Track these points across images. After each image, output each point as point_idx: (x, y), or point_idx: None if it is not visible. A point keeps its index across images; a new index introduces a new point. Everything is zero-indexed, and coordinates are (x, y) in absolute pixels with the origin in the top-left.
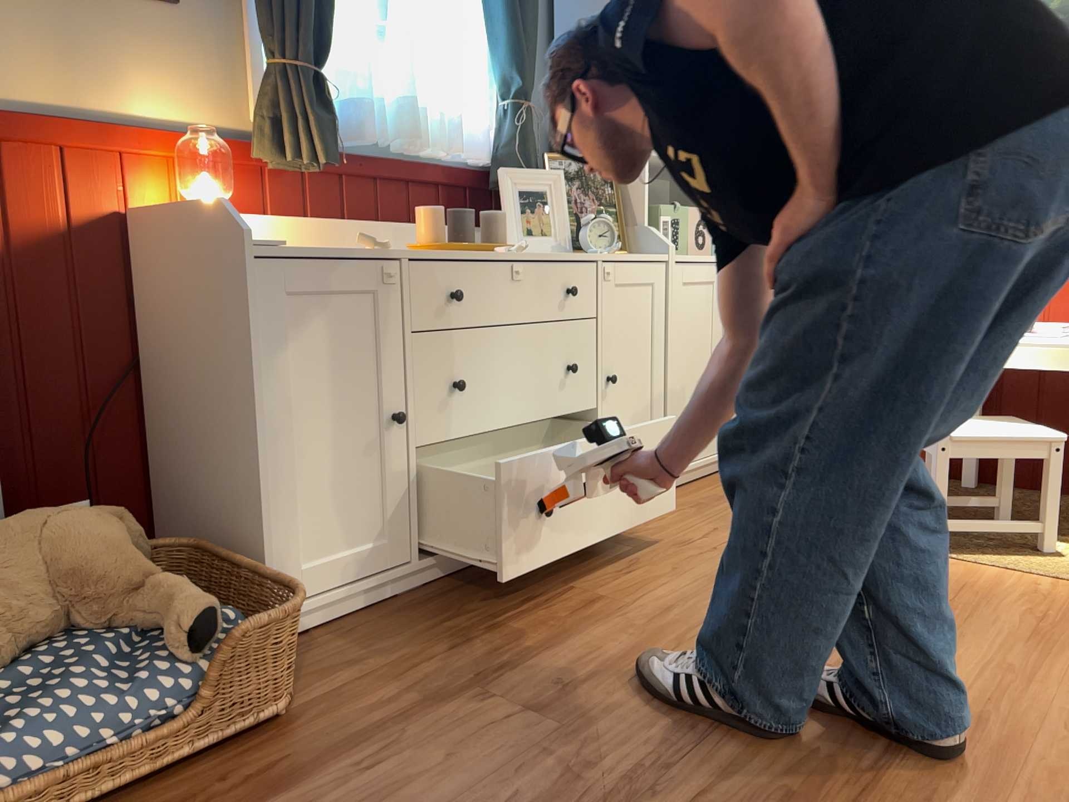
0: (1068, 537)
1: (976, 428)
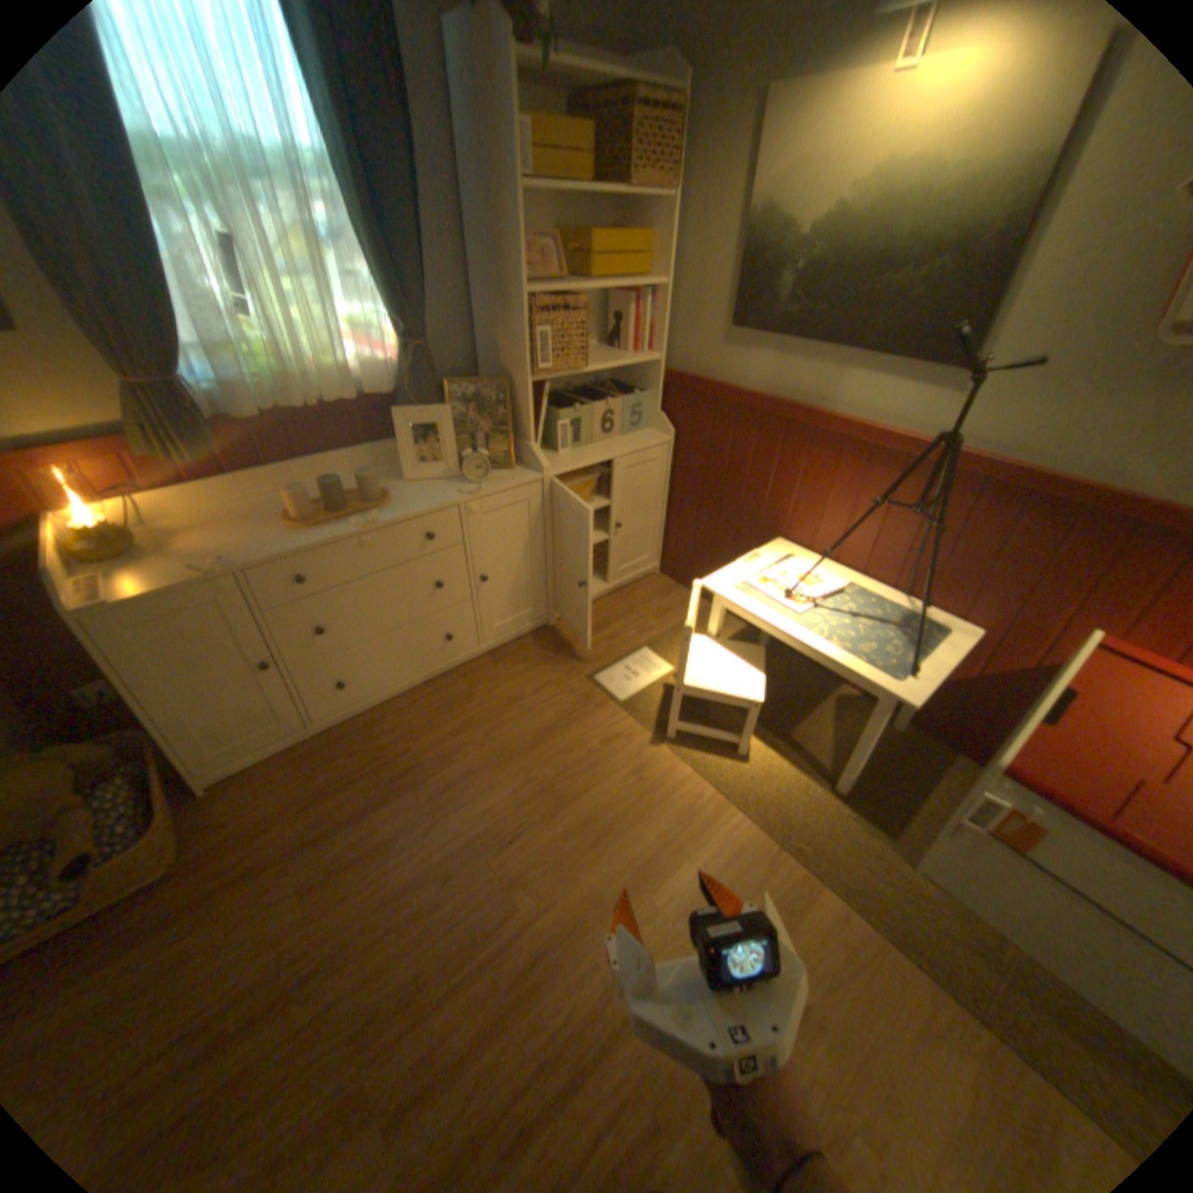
0: (772, 737)
1: (715, 670)
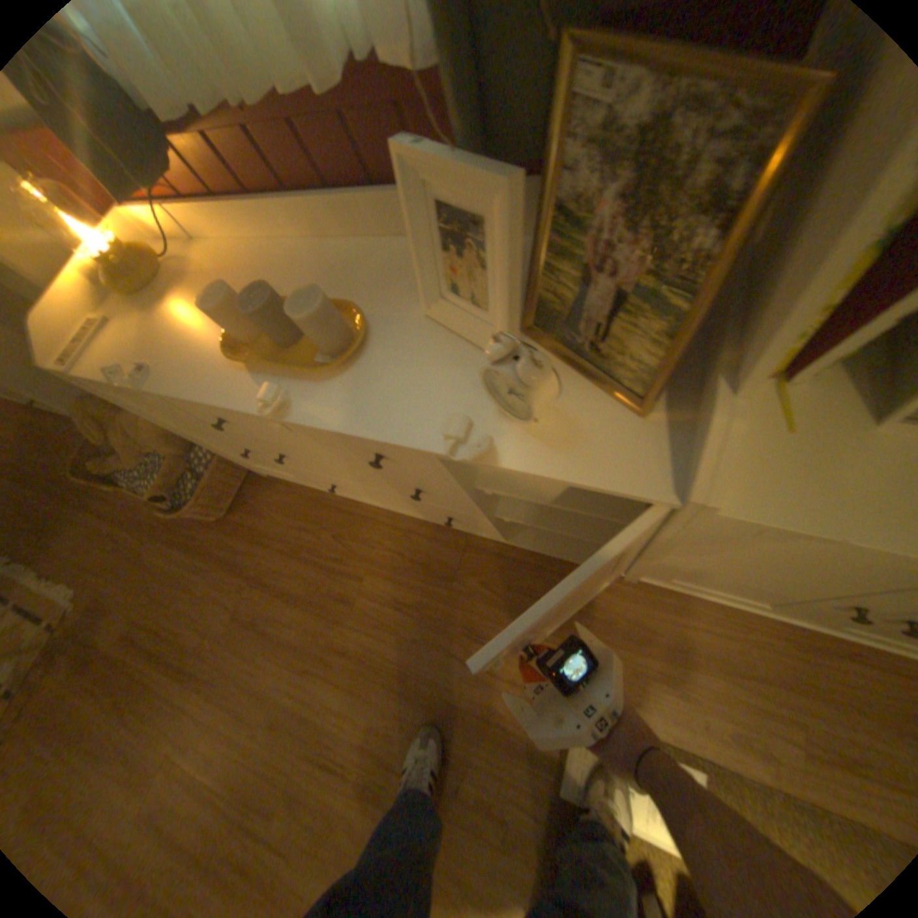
0: None
1: None
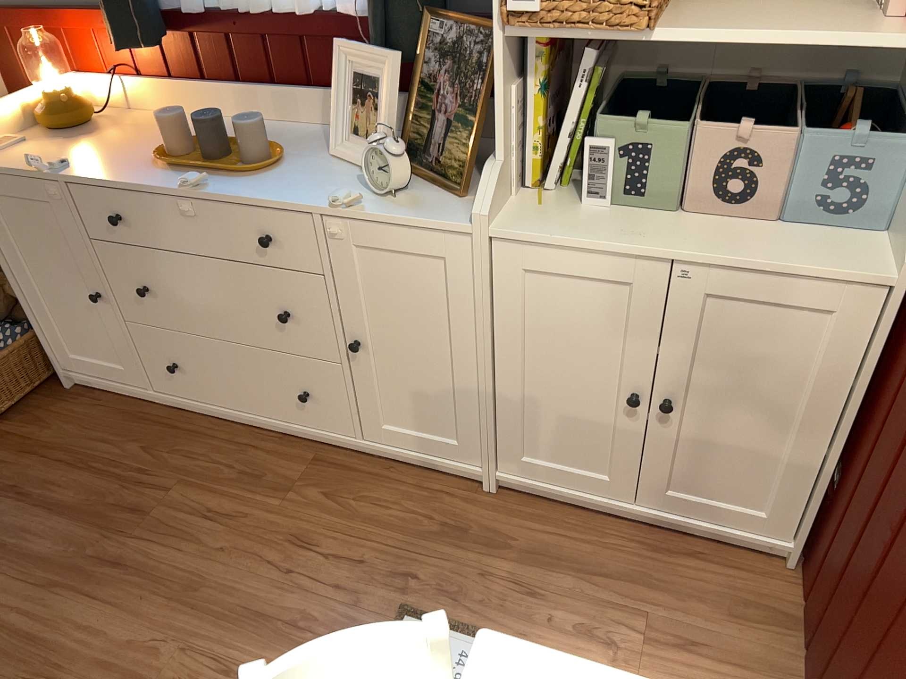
0: None
1: None
